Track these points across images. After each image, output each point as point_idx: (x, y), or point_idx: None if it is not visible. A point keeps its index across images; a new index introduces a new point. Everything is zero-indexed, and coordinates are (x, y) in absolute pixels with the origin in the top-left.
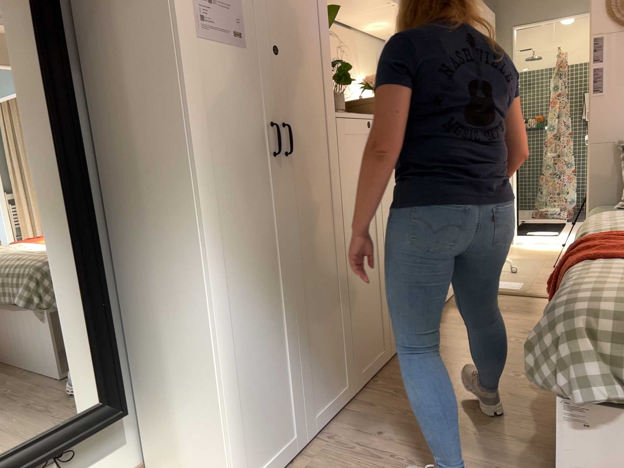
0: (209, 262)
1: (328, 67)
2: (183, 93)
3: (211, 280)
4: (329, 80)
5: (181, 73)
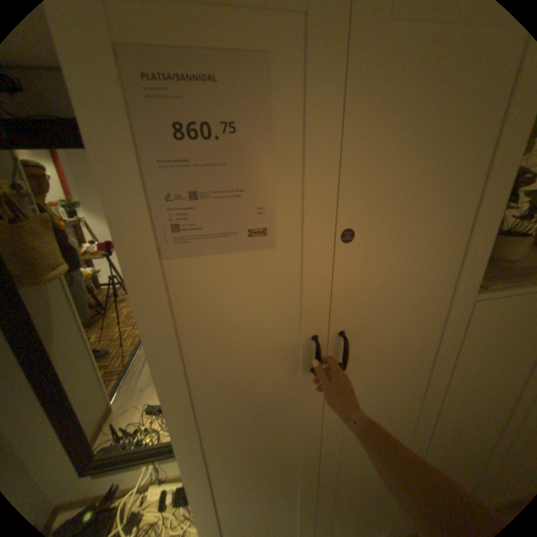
0: (191, 472)
1: (493, 226)
2: (143, 335)
3: (194, 483)
4: (487, 247)
5: (137, 314)
